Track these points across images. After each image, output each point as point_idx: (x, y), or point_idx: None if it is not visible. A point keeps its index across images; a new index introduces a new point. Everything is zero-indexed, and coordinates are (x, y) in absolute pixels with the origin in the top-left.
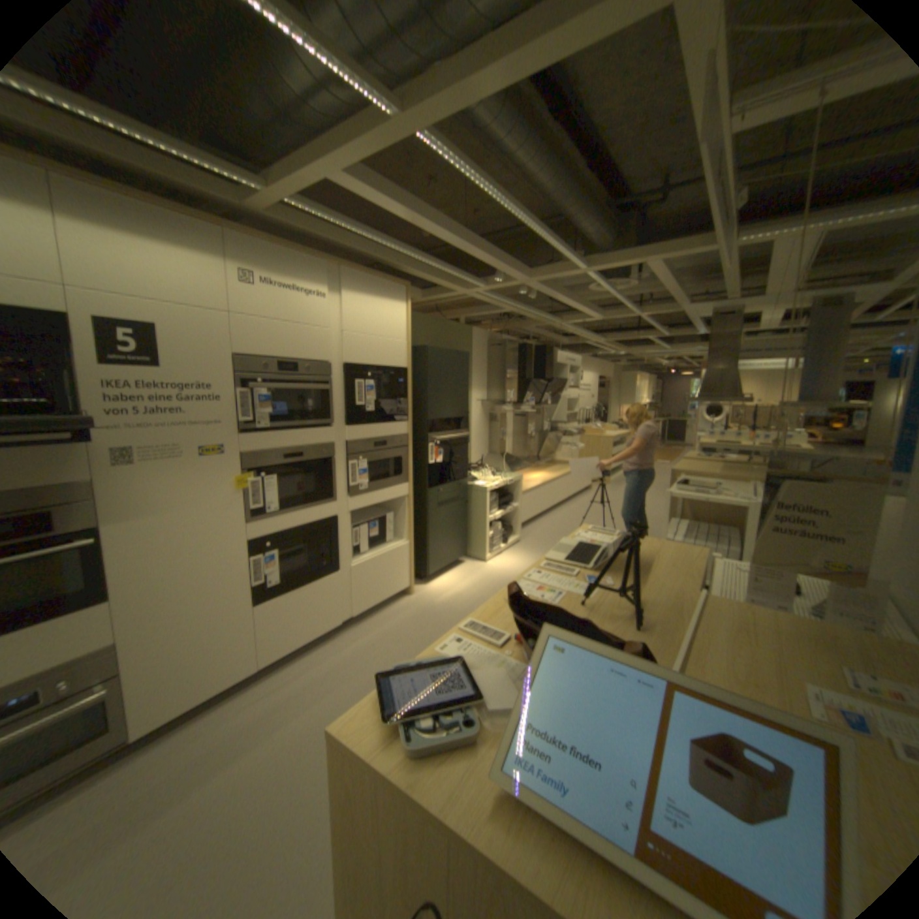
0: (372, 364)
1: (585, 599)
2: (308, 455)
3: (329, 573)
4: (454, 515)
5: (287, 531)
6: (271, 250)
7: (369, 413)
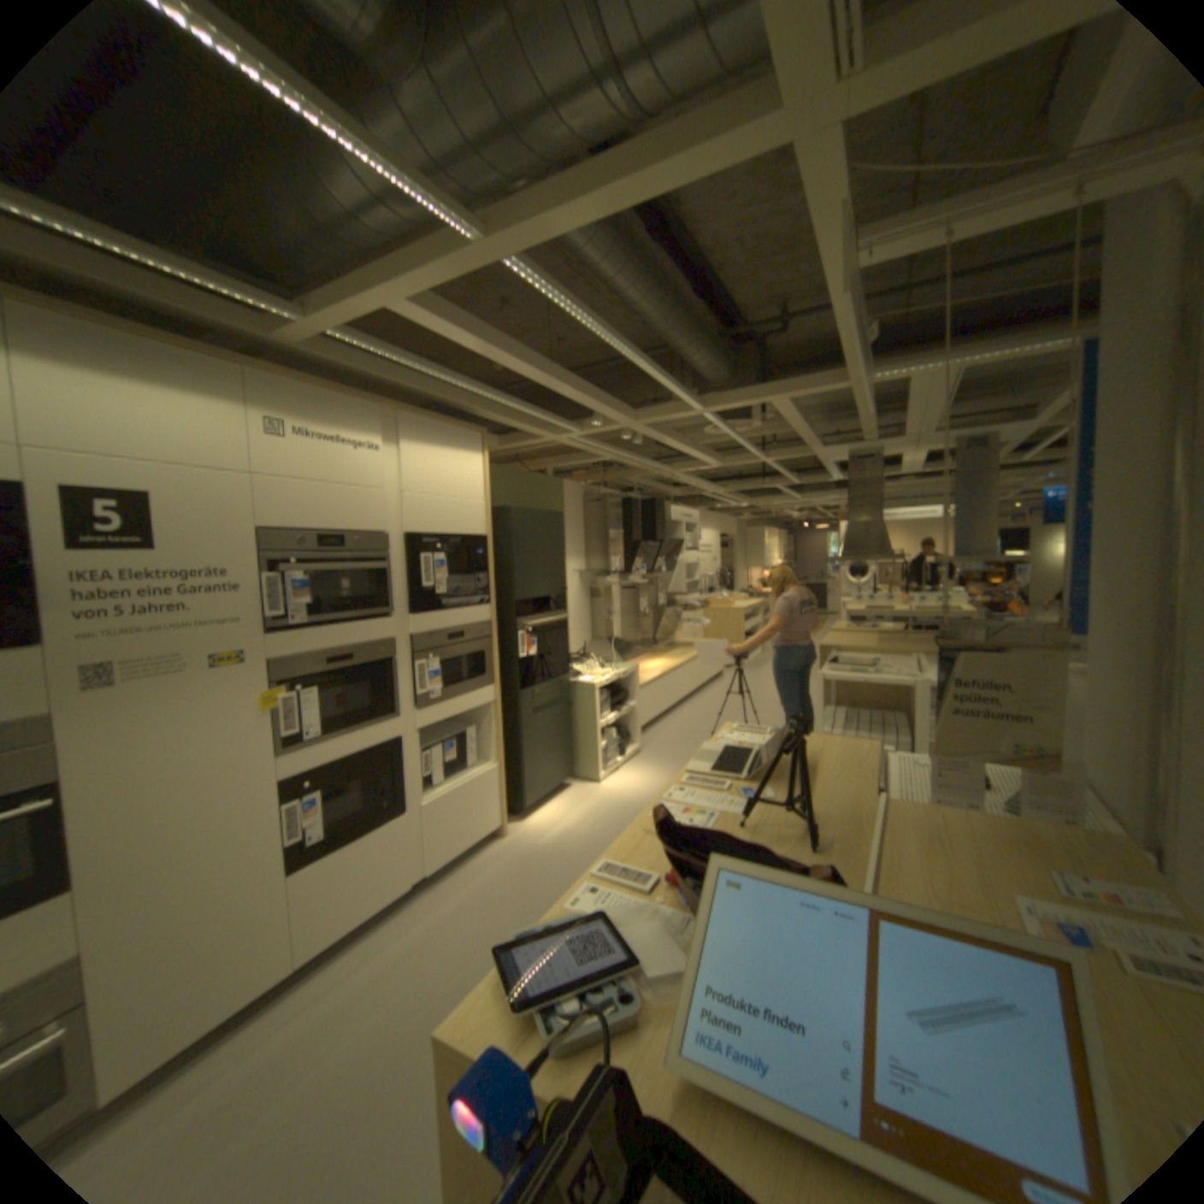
0: (442, 532)
1: (744, 820)
2: (361, 657)
3: (393, 818)
4: (556, 723)
5: (333, 764)
6: (307, 392)
7: (439, 595)
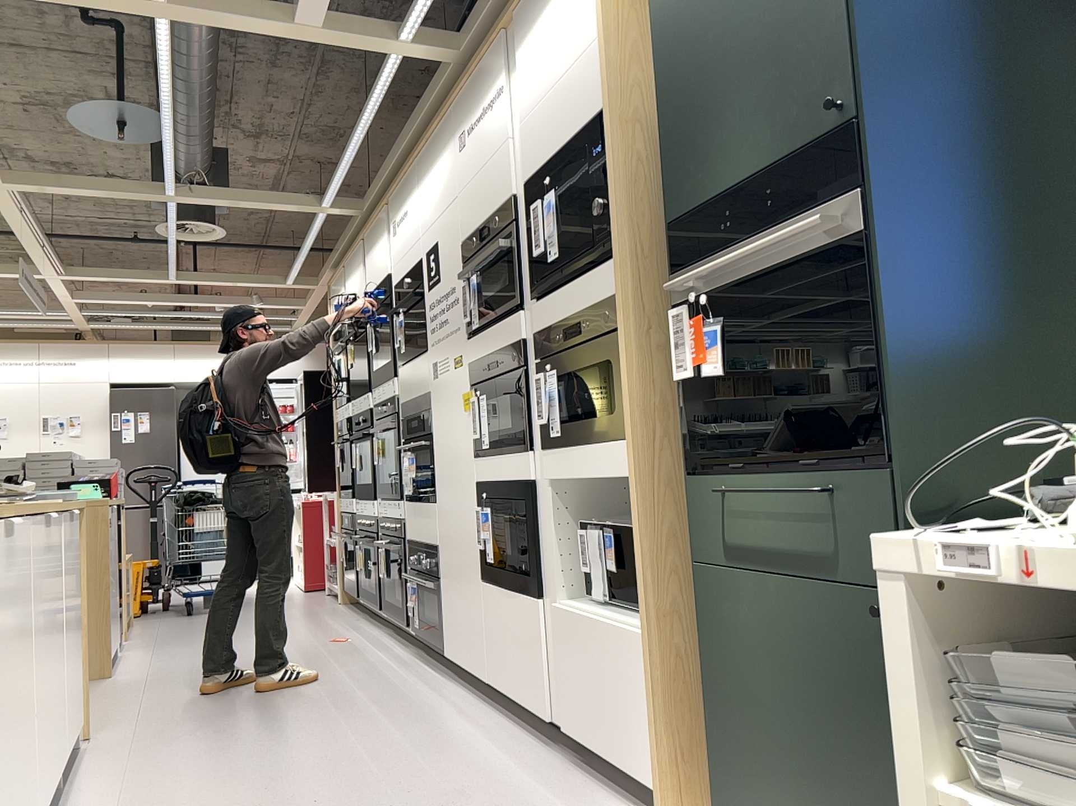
0: (555, 148)
1: None
2: (503, 362)
3: (532, 595)
4: (851, 660)
5: (495, 485)
6: (471, 83)
7: (556, 260)
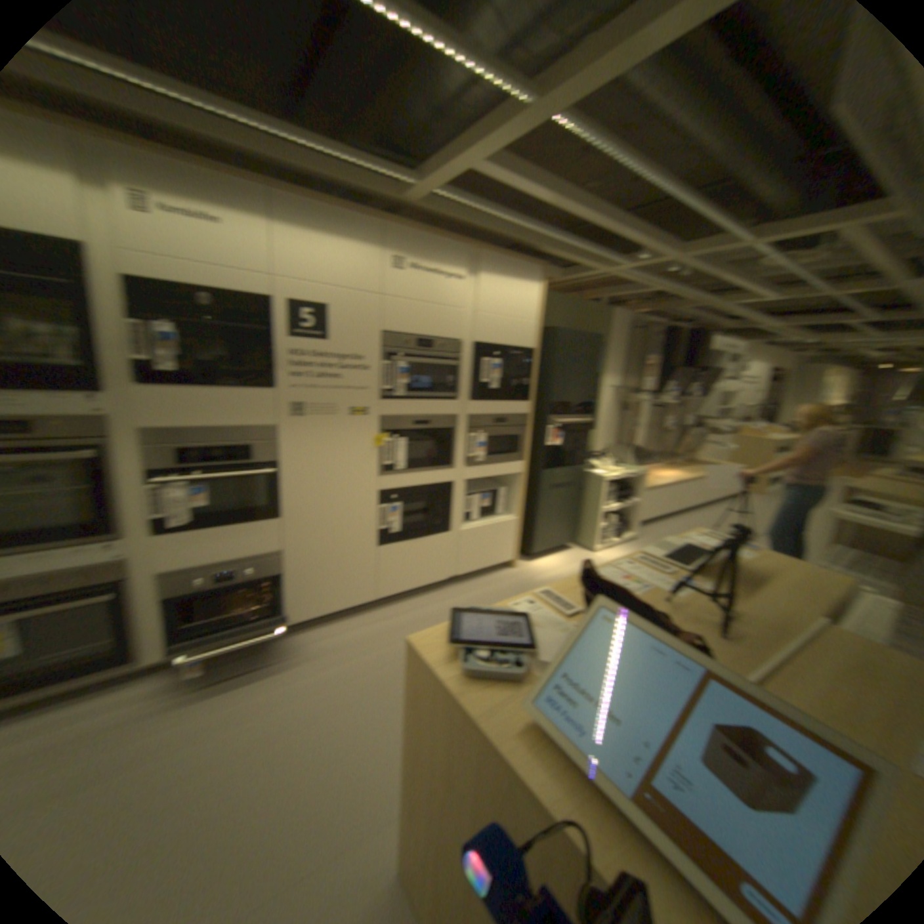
0: (497, 343)
1: (670, 597)
2: (430, 424)
3: (438, 532)
4: (565, 500)
5: (406, 489)
6: (416, 238)
7: (489, 390)
